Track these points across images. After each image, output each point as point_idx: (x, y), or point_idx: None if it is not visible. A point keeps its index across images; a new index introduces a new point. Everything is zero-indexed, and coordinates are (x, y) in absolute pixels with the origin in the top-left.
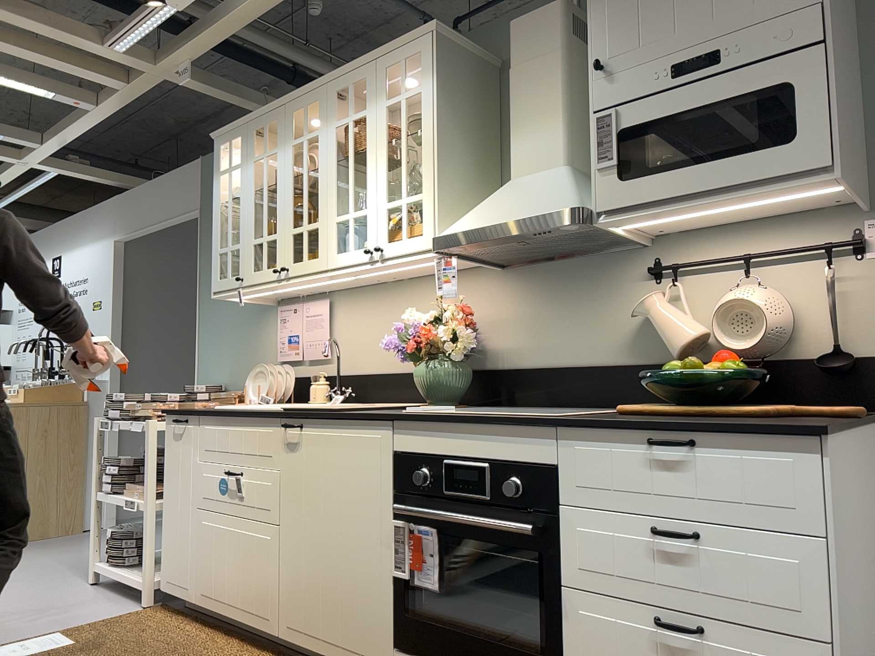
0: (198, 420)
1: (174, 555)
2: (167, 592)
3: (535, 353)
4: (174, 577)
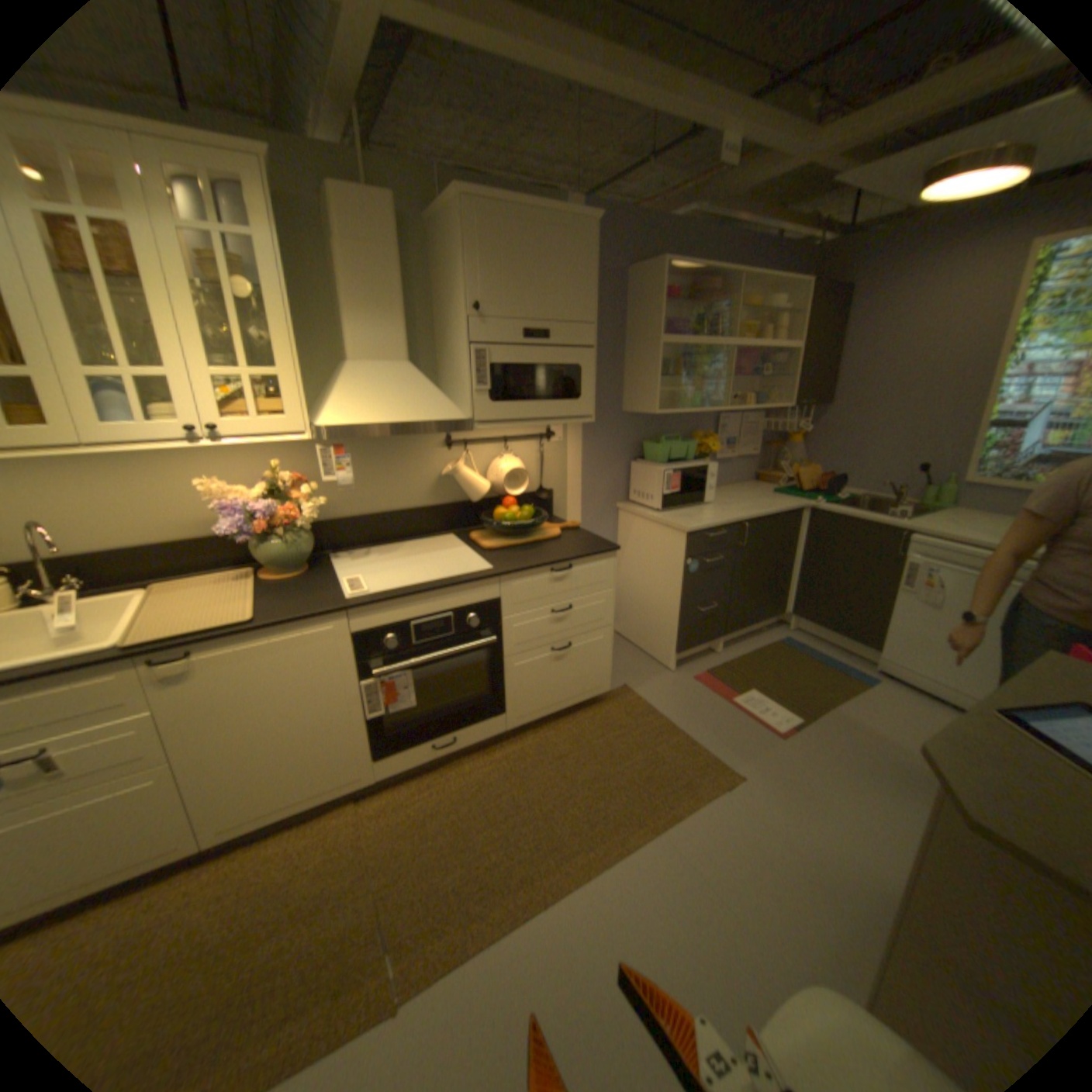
0: None
1: None
2: None
3: (353, 505)
4: None
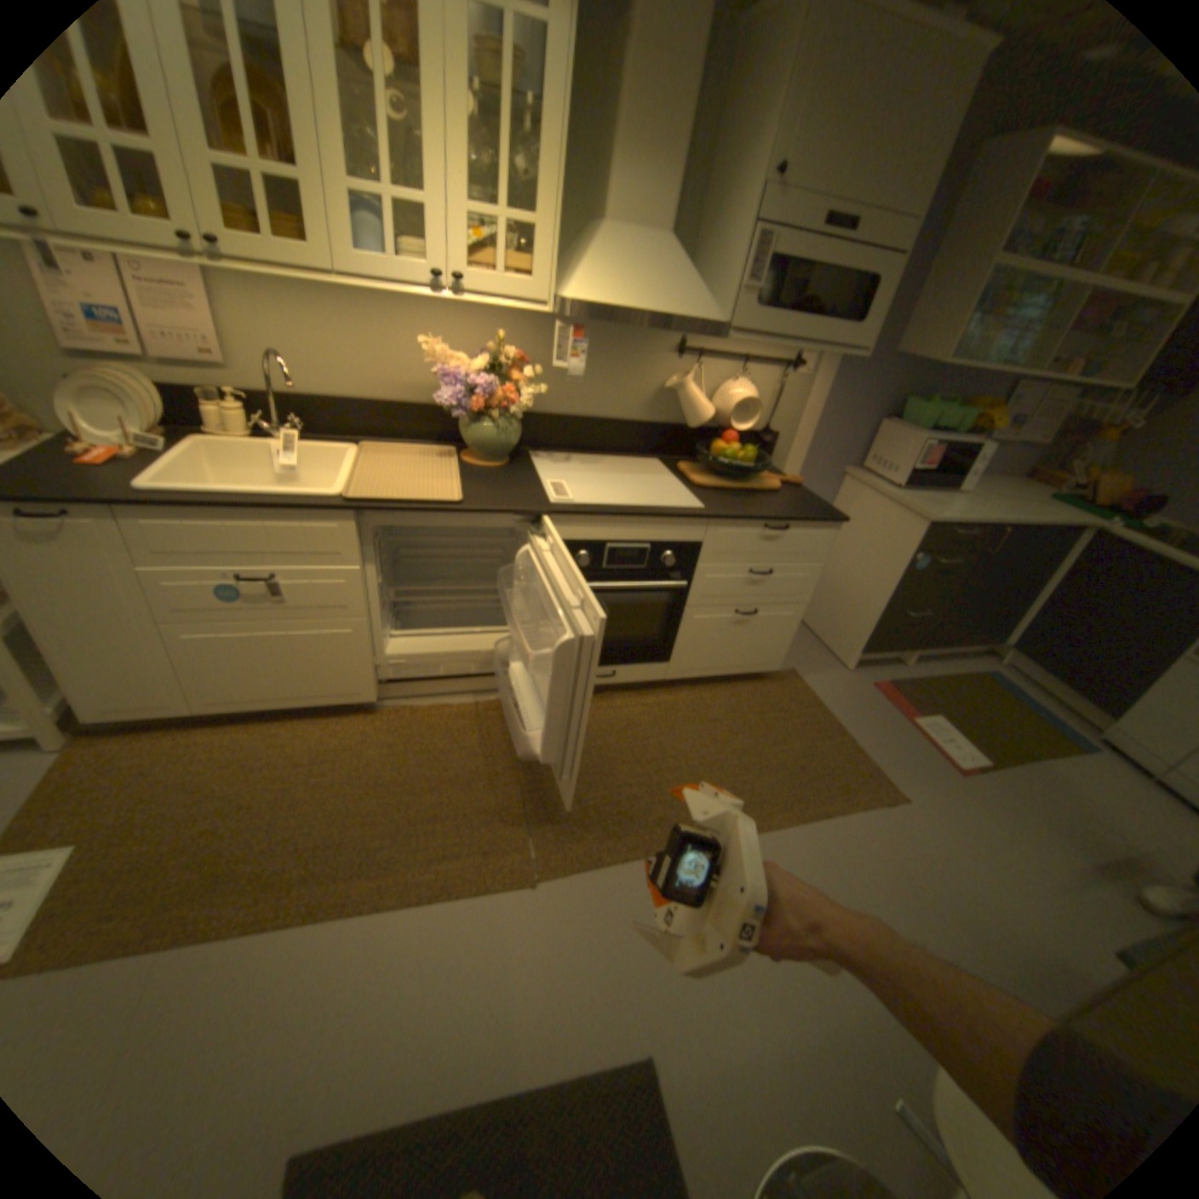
0: (112, 513)
1: (112, 683)
2: (106, 723)
3: (562, 402)
4: (122, 705)
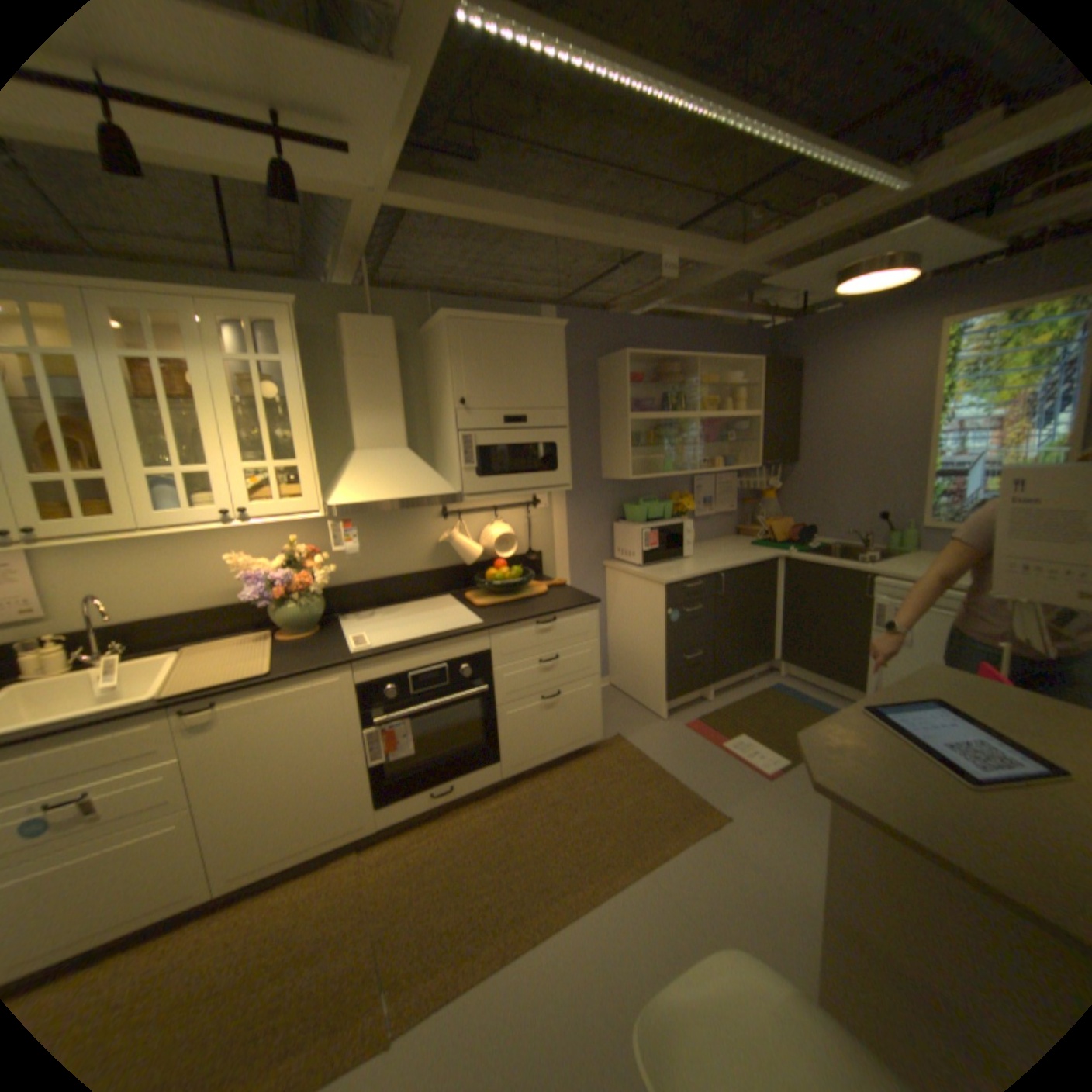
0: None
1: None
2: None
3: (360, 572)
4: None
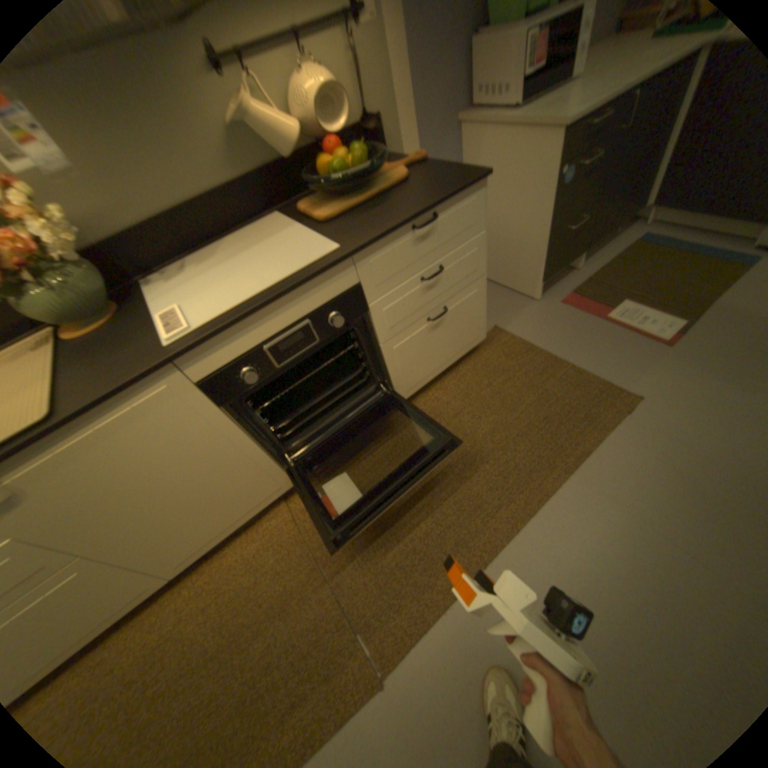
0: None
1: None
2: None
3: (132, 208)
4: None
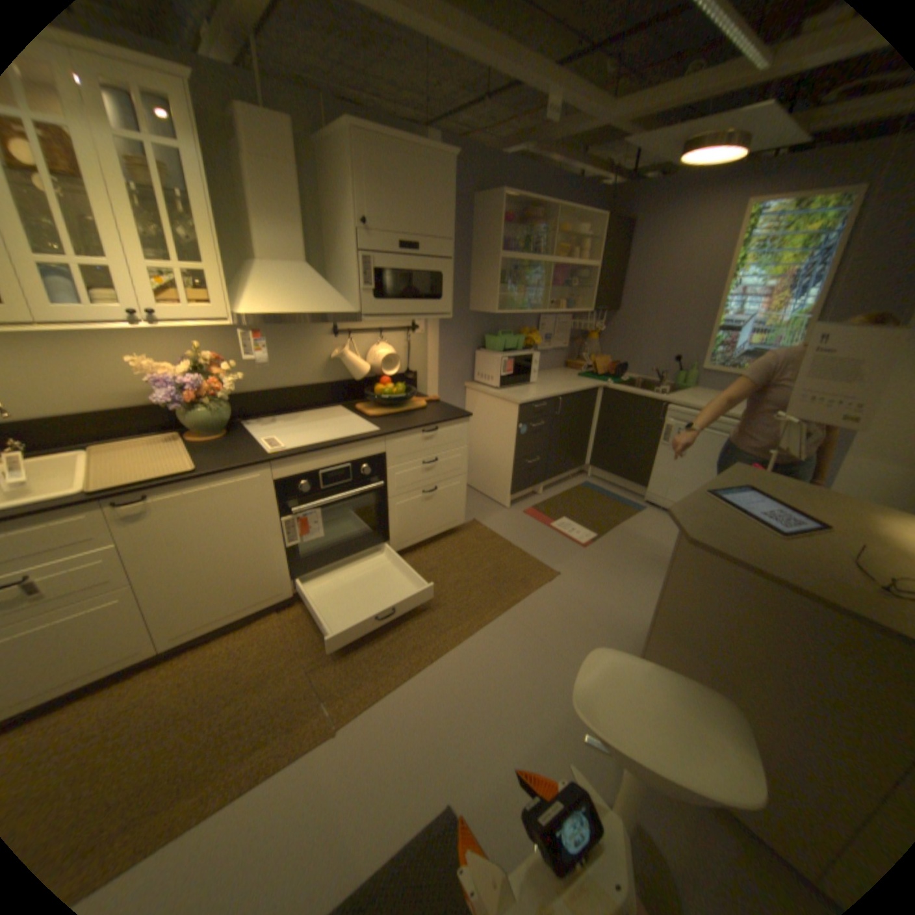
0: None
1: None
2: None
3: (258, 382)
4: None
